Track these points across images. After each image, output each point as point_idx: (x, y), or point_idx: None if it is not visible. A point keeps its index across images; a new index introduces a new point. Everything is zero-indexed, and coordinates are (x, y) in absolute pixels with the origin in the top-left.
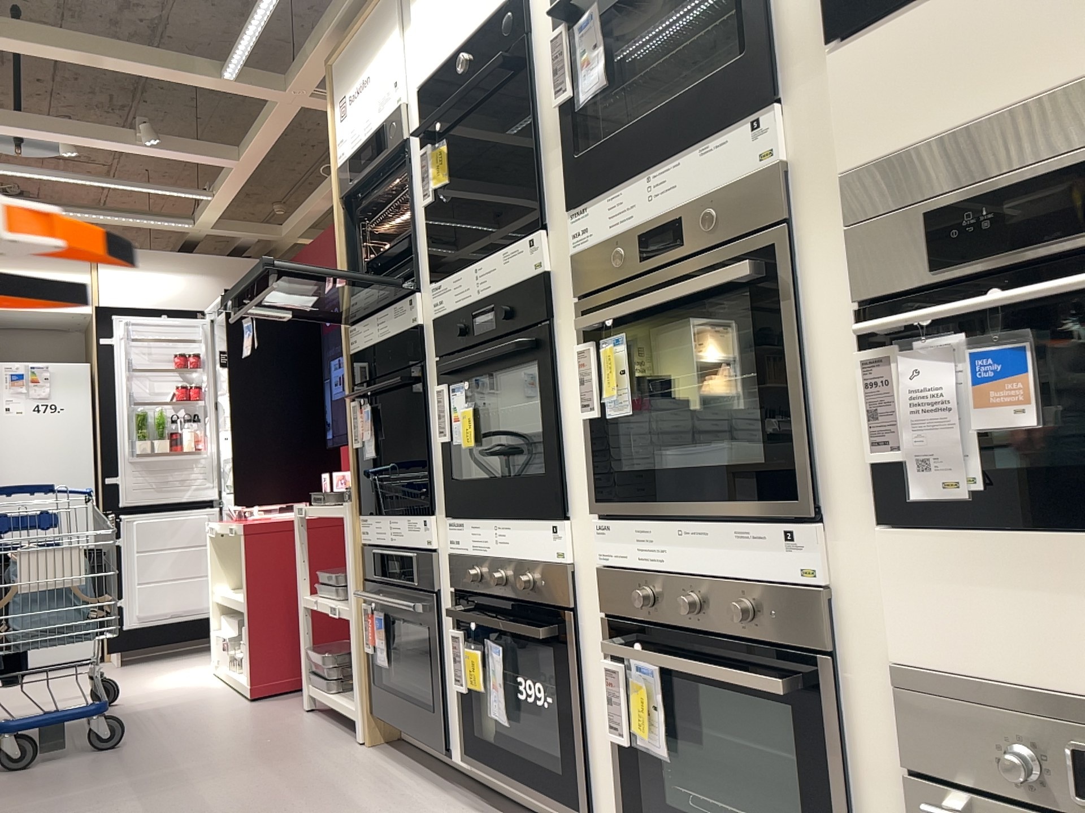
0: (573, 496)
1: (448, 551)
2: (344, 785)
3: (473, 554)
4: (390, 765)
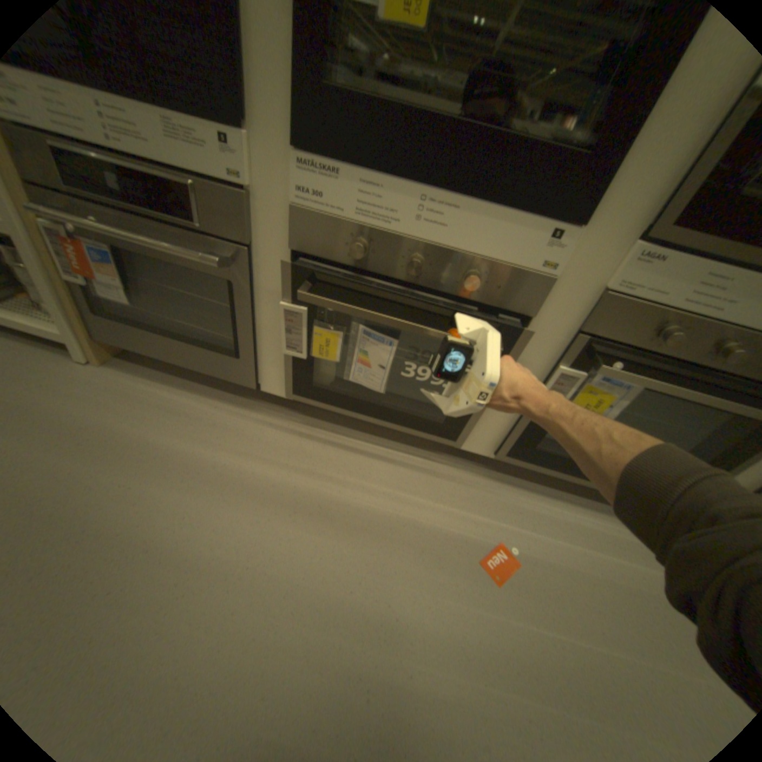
0: (611, 193)
1: (294, 198)
2: (131, 425)
3: (360, 217)
4: (157, 387)
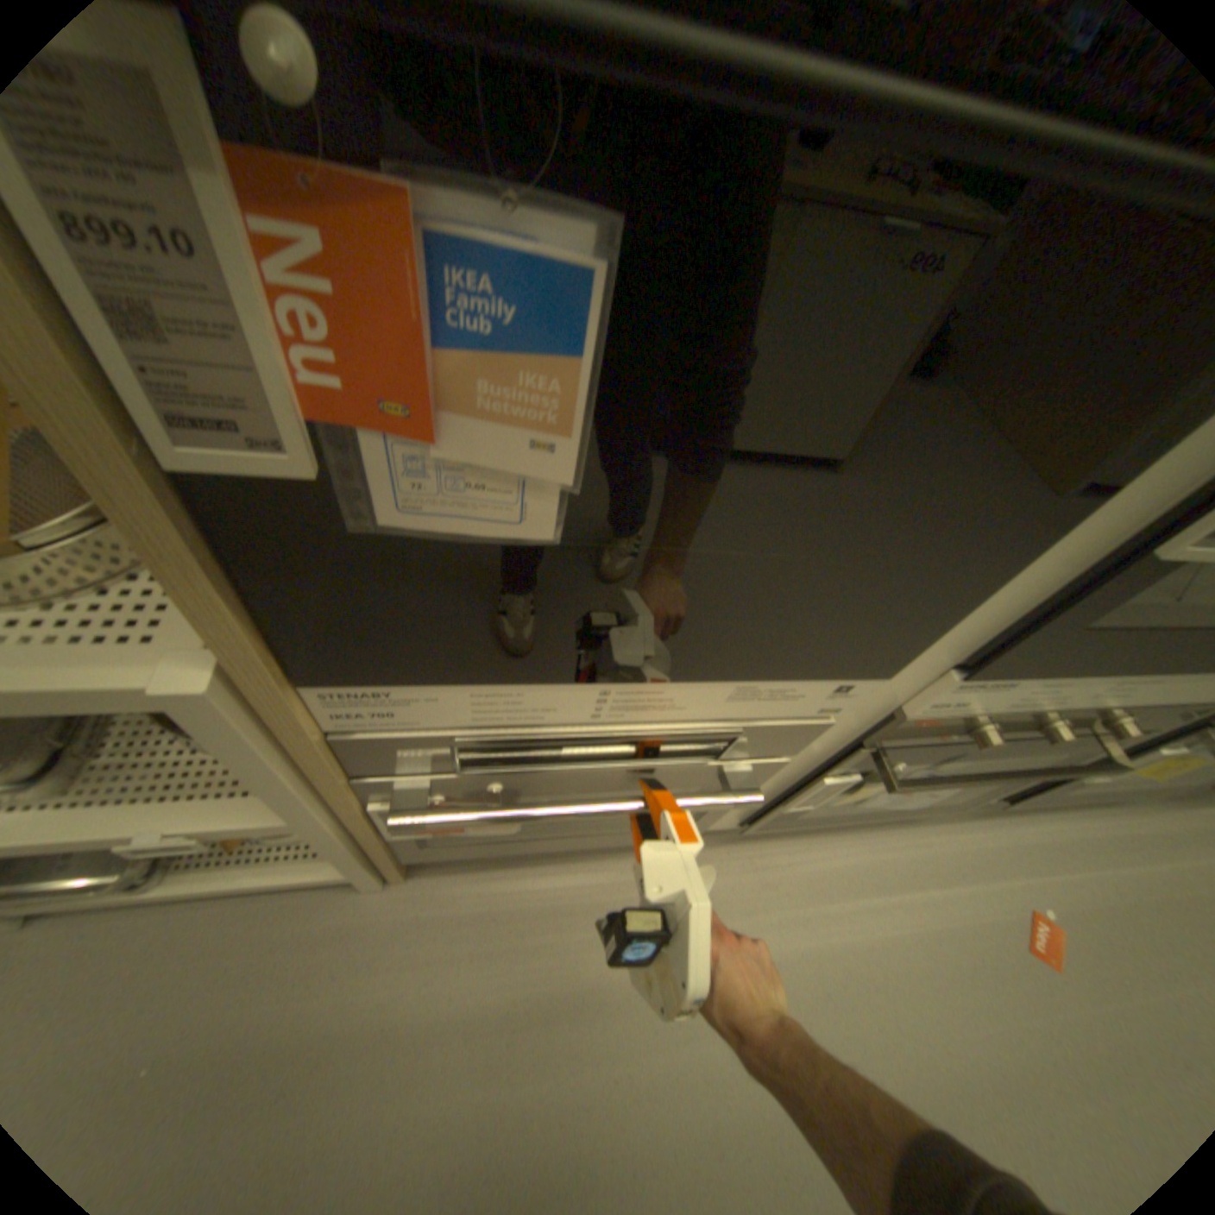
0: None
1: (917, 710)
2: (544, 974)
3: (1008, 708)
4: (518, 877)
